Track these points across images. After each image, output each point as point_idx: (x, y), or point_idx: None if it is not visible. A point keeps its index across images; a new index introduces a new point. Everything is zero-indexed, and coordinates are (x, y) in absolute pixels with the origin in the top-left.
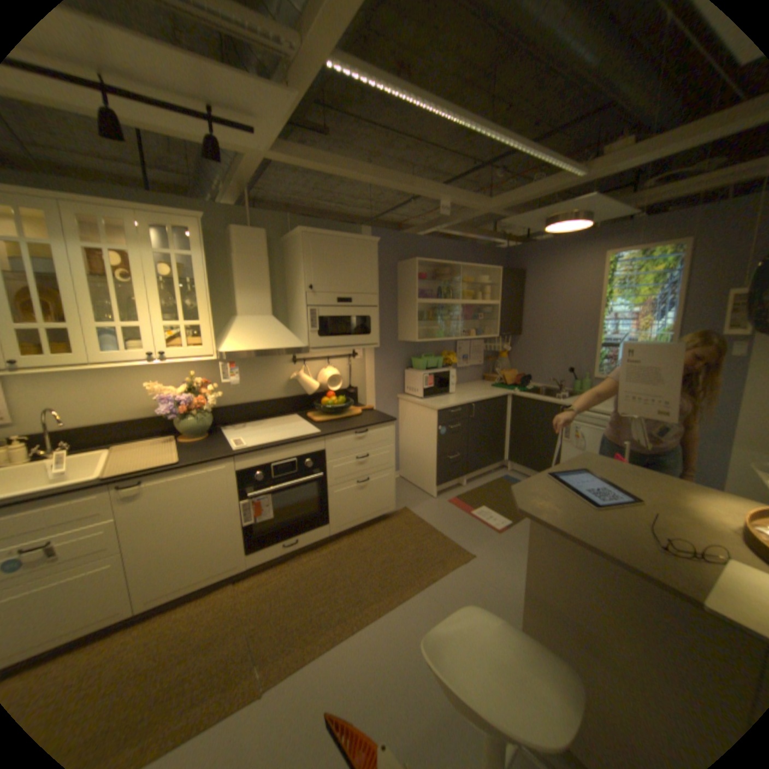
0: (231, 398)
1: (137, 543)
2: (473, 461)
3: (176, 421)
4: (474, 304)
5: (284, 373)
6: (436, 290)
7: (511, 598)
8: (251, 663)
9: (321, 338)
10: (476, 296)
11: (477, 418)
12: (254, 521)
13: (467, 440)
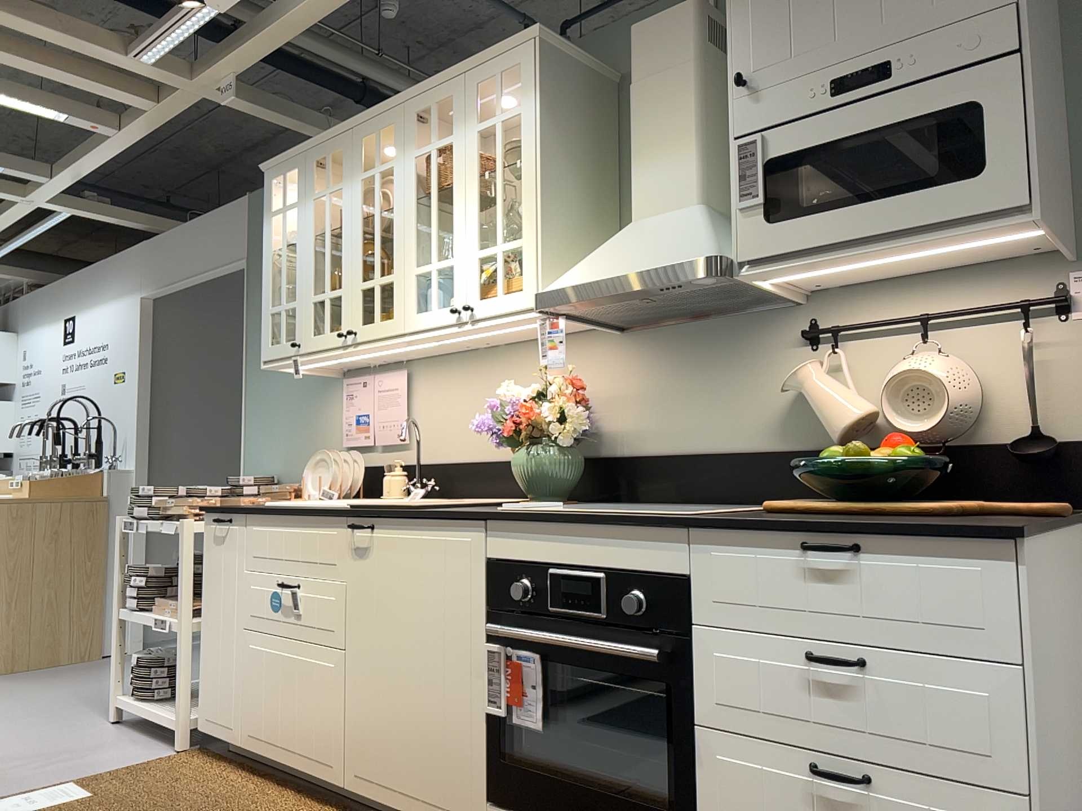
0: (652, 438)
1: (358, 643)
2: None
3: (512, 458)
4: None
5: (780, 376)
6: None
7: None
8: None
9: (773, 223)
10: None
11: None
12: (515, 719)
13: None
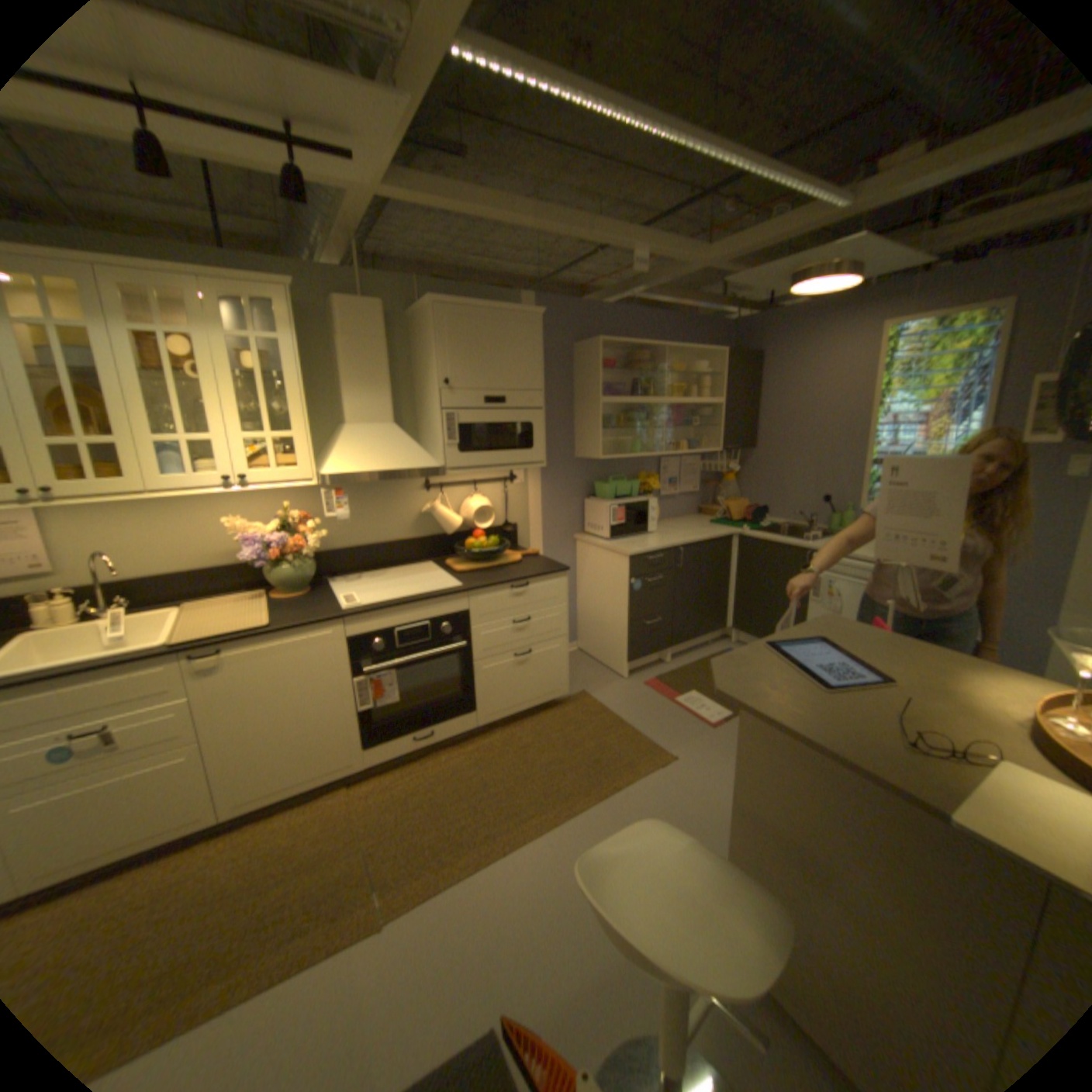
0: (340, 540)
1: (218, 731)
2: (680, 629)
3: (265, 571)
4: (686, 403)
5: (413, 505)
6: (630, 384)
7: (723, 816)
8: (368, 888)
9: (462, 454)
10: (688, 392)
11: (687, 567)
12: (373, 706)
13: (671, 599)
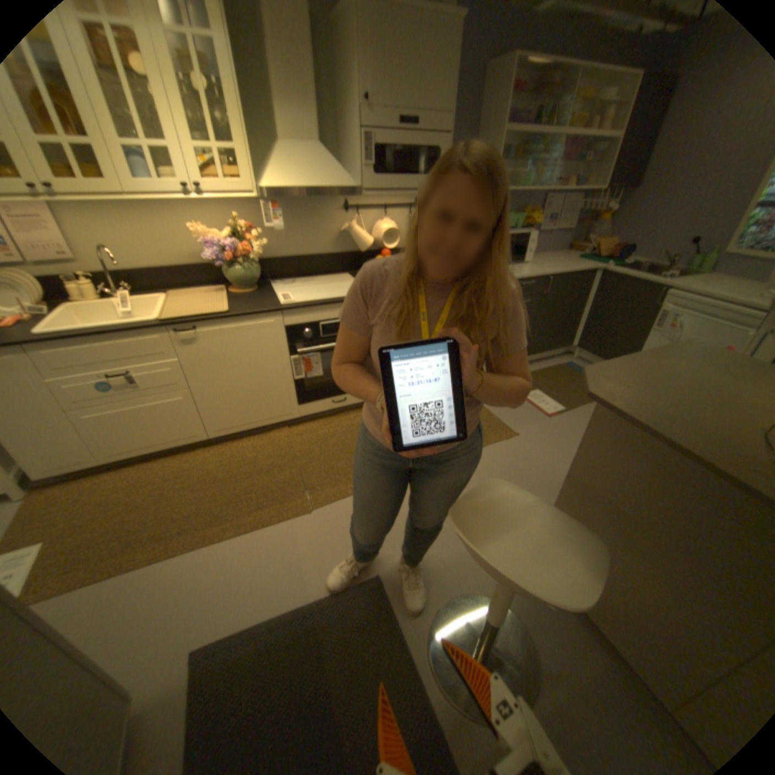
0: (279, 250)
1: (202, 383)
2: (536, 343)
3: (224, 271)
4: (585, 136)
5: (335, 224)
6: (535, 113)
7: (547, 476)
8: (304, 488)
9: (377, 176)
10: (590, 123)
11: (552, 294)
12: (306, 377)
13: (534, 319)
